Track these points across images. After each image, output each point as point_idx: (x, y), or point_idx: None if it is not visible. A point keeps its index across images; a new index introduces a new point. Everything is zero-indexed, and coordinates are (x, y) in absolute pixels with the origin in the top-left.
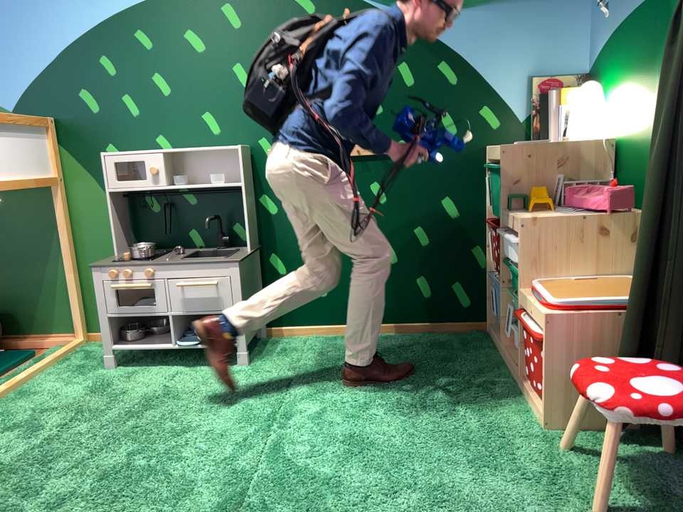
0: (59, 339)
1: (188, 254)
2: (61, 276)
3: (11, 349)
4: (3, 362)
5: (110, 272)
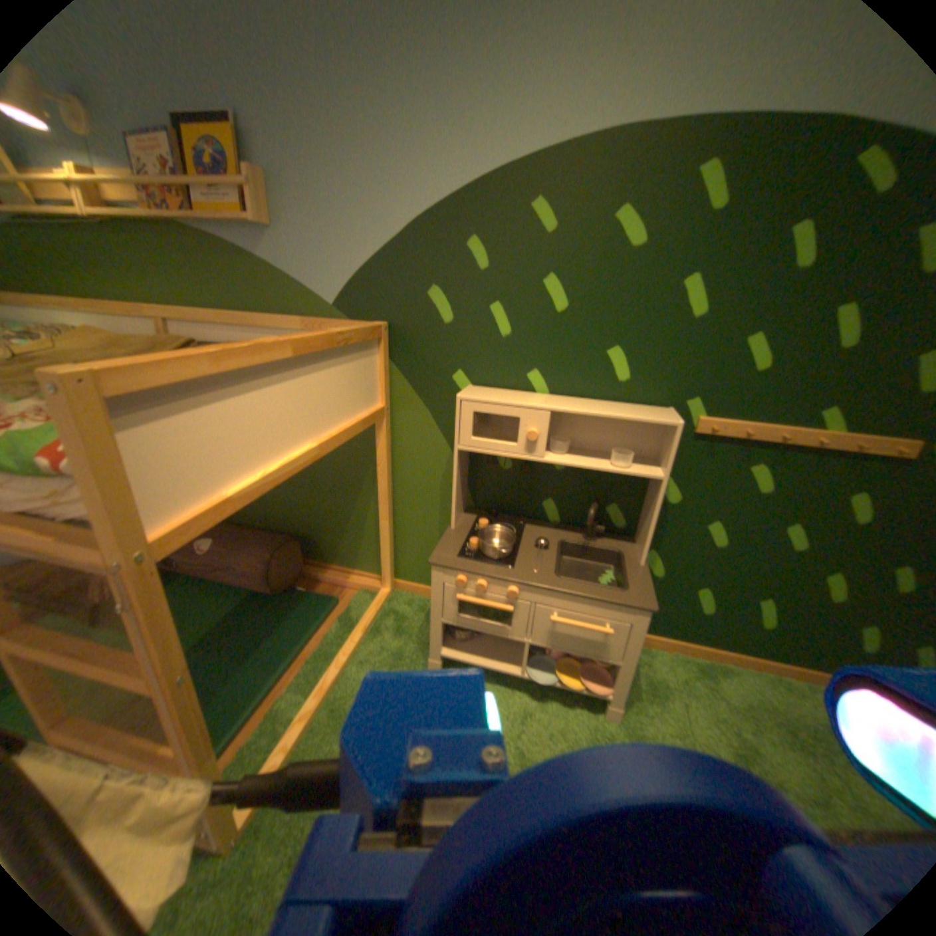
0: (362, 579)
1: (557, 554)
2: (372, 514)
3: (310, 579)
4: (306, 616)
5: (458, 574)
